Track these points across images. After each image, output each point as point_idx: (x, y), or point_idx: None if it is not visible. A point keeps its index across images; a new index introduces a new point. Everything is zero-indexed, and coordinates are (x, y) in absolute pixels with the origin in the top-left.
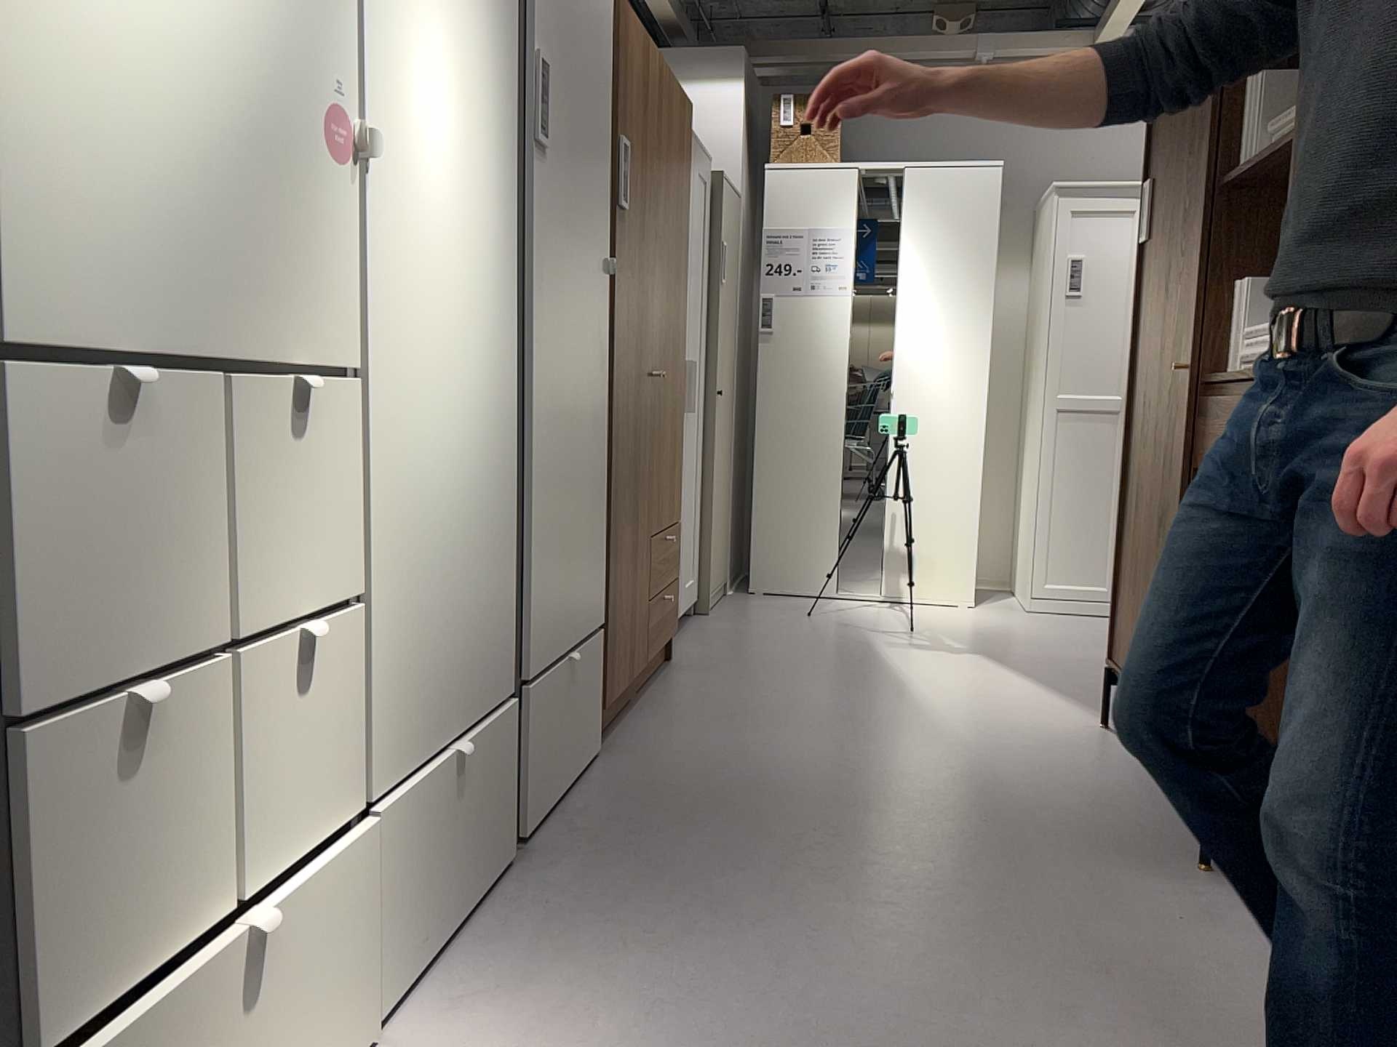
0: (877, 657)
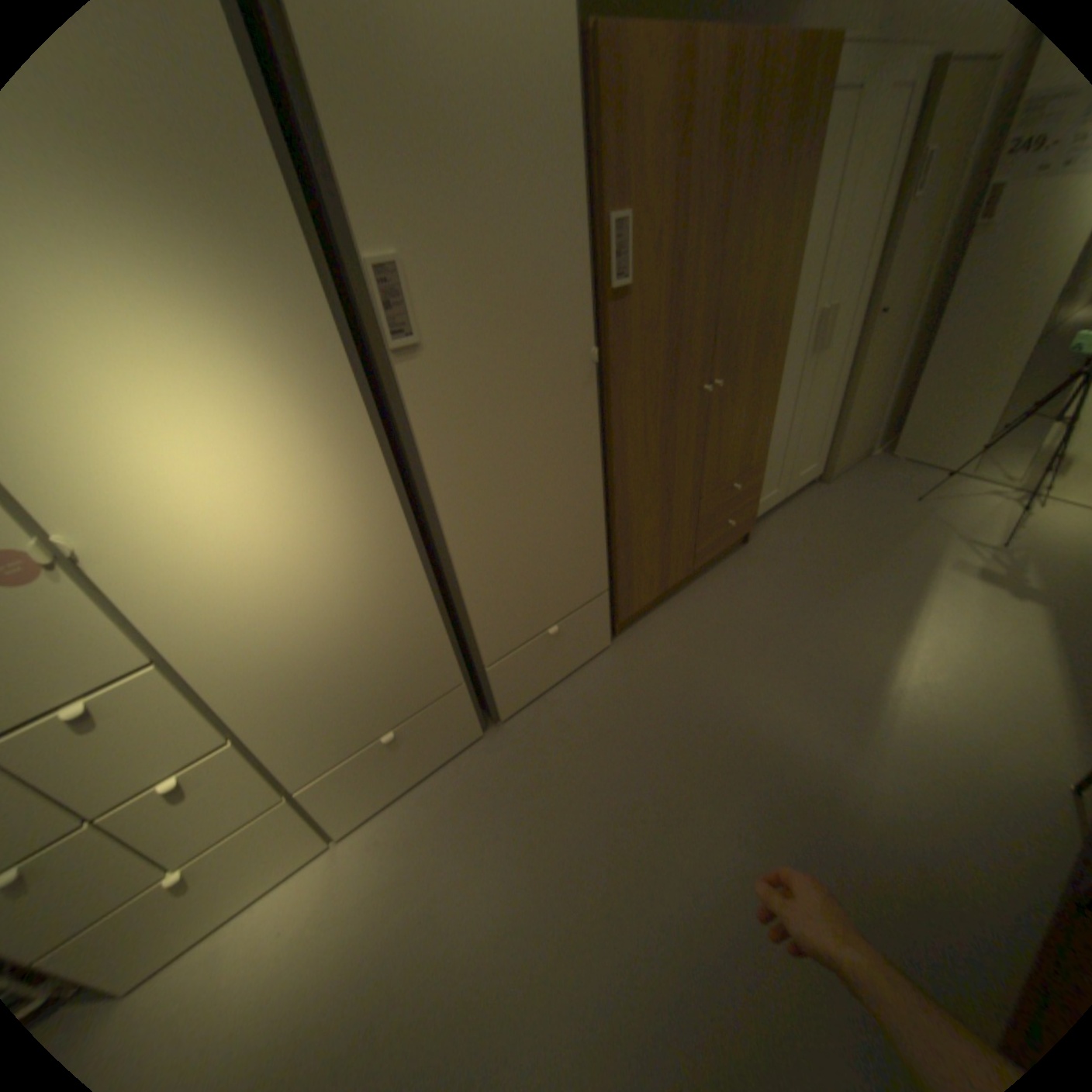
0: (928, 579)
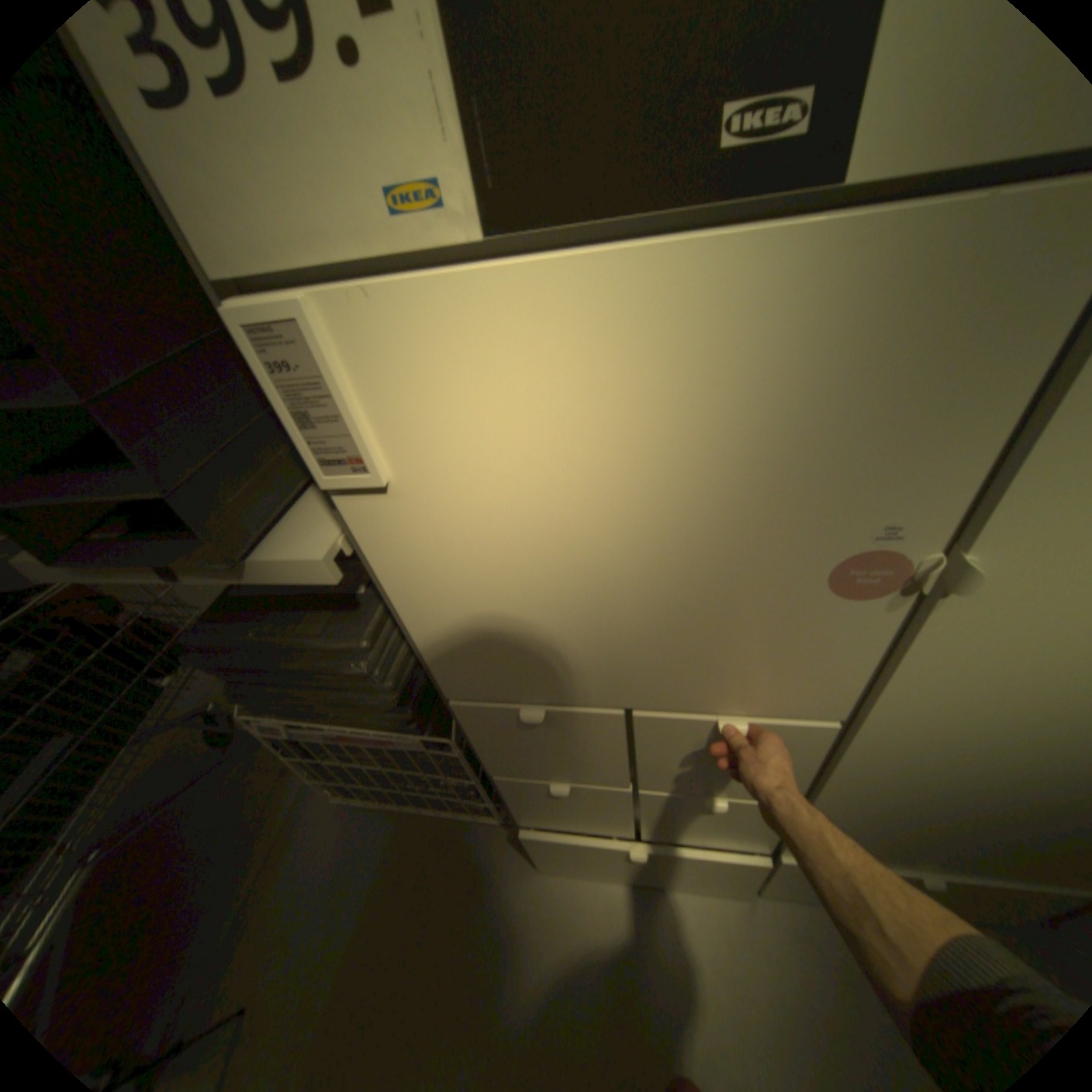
0: None
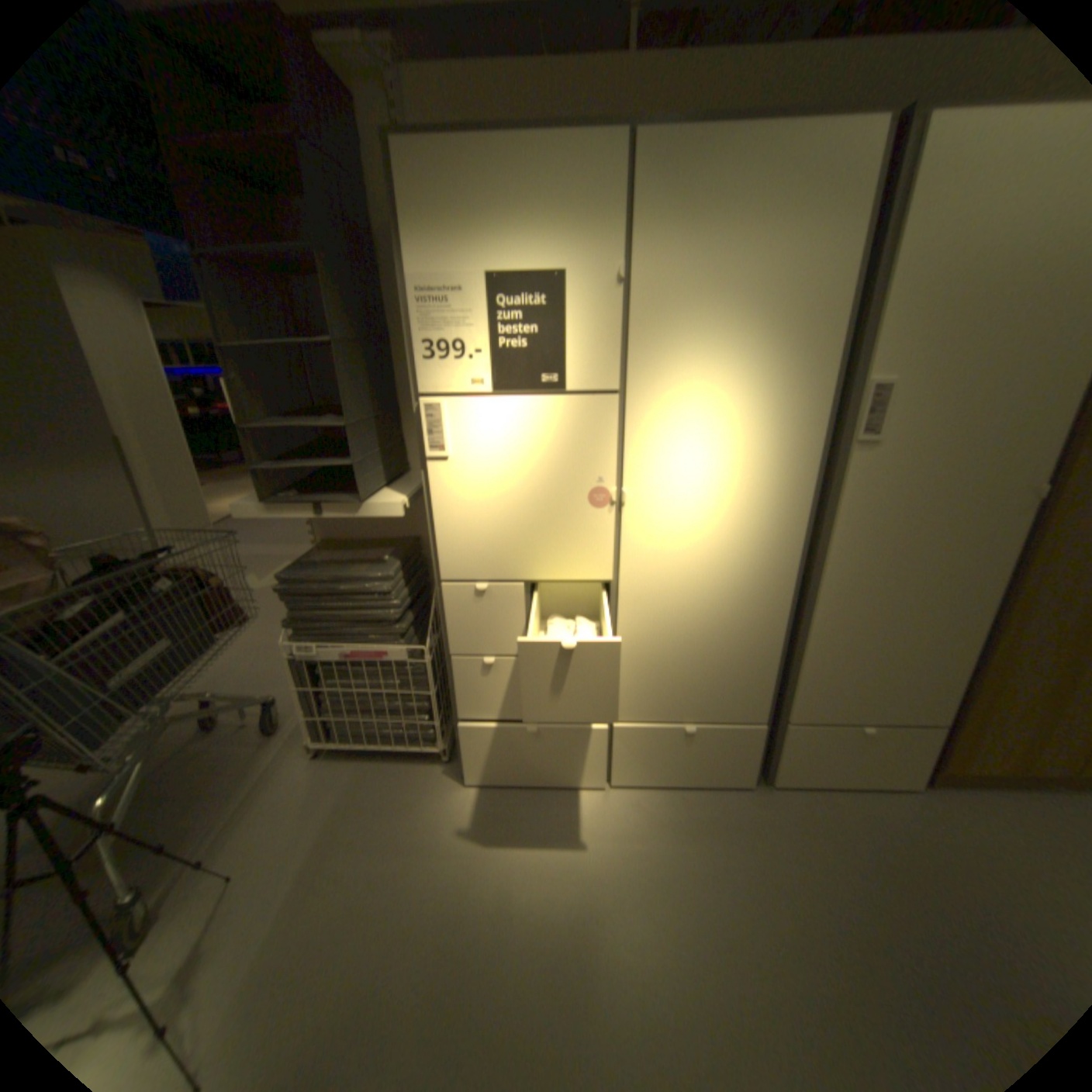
0: None
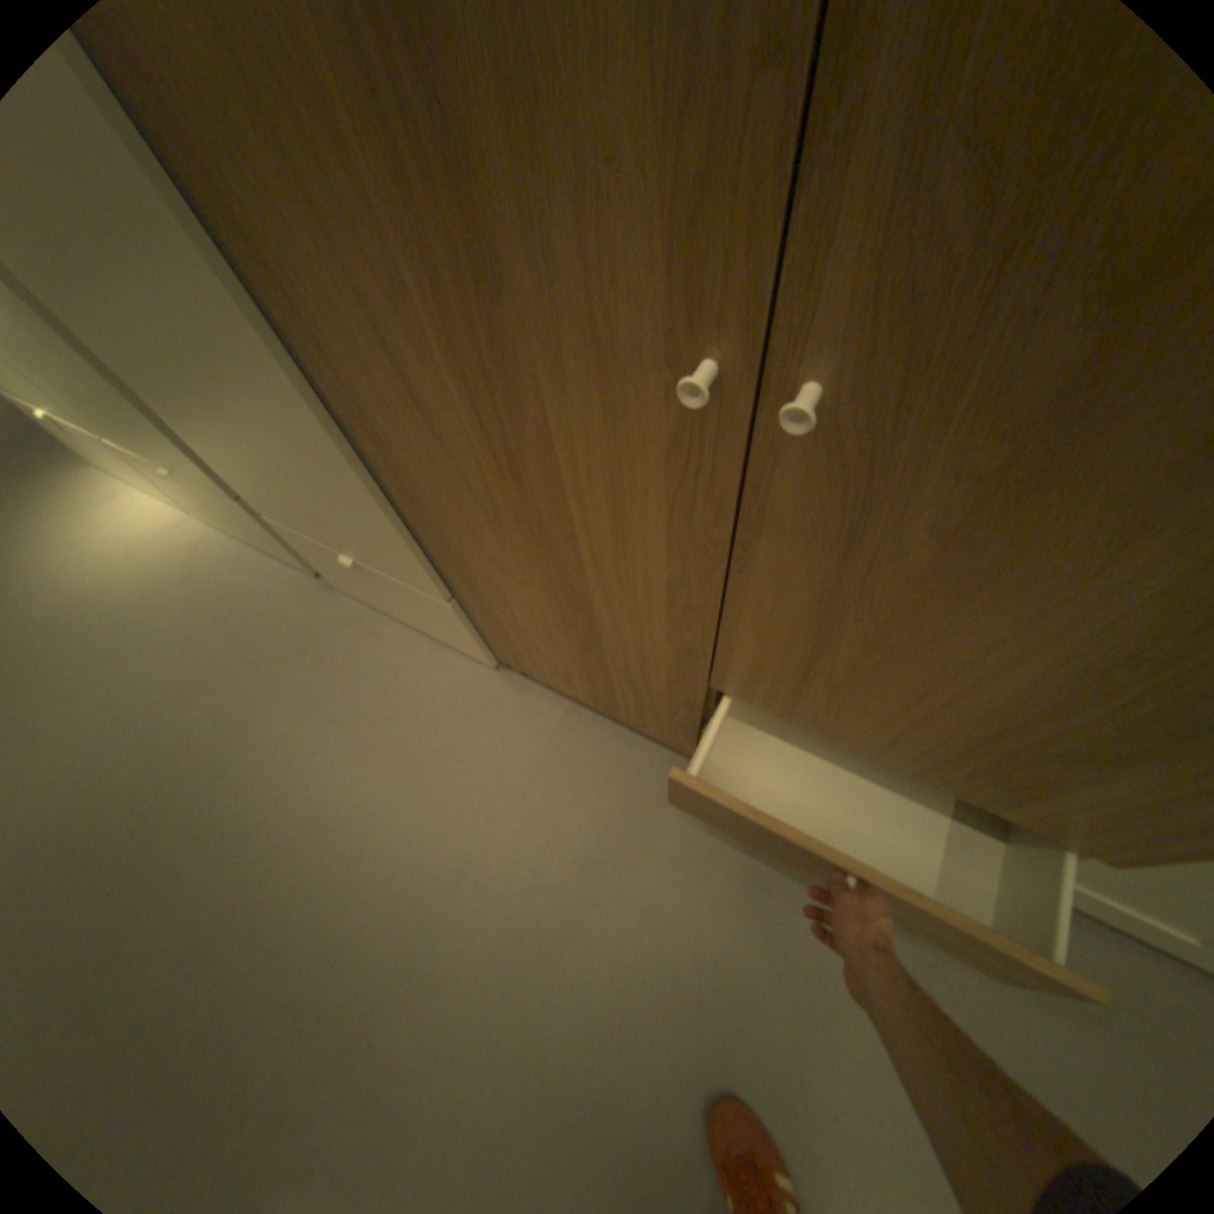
0: None
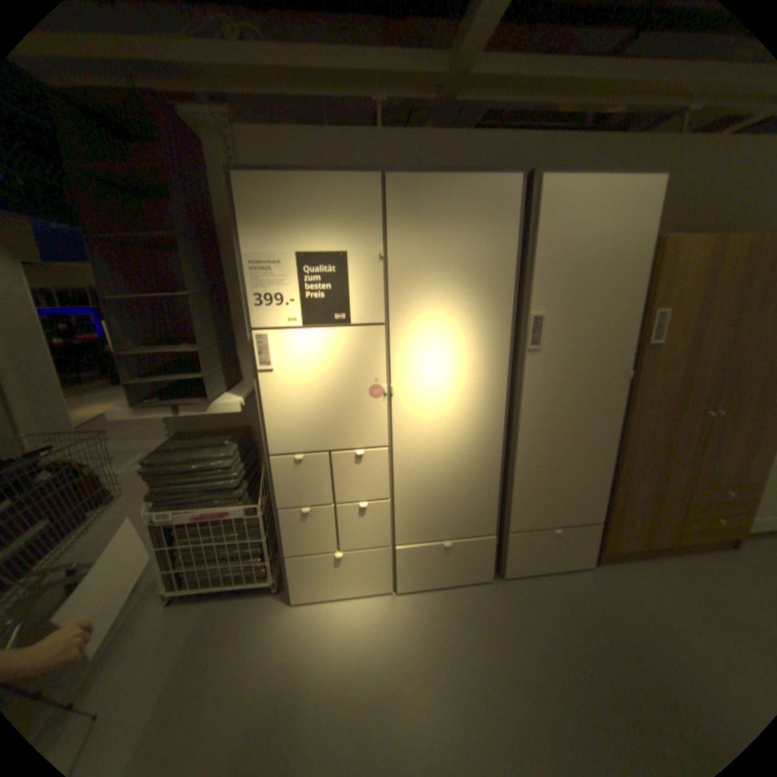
0: None
